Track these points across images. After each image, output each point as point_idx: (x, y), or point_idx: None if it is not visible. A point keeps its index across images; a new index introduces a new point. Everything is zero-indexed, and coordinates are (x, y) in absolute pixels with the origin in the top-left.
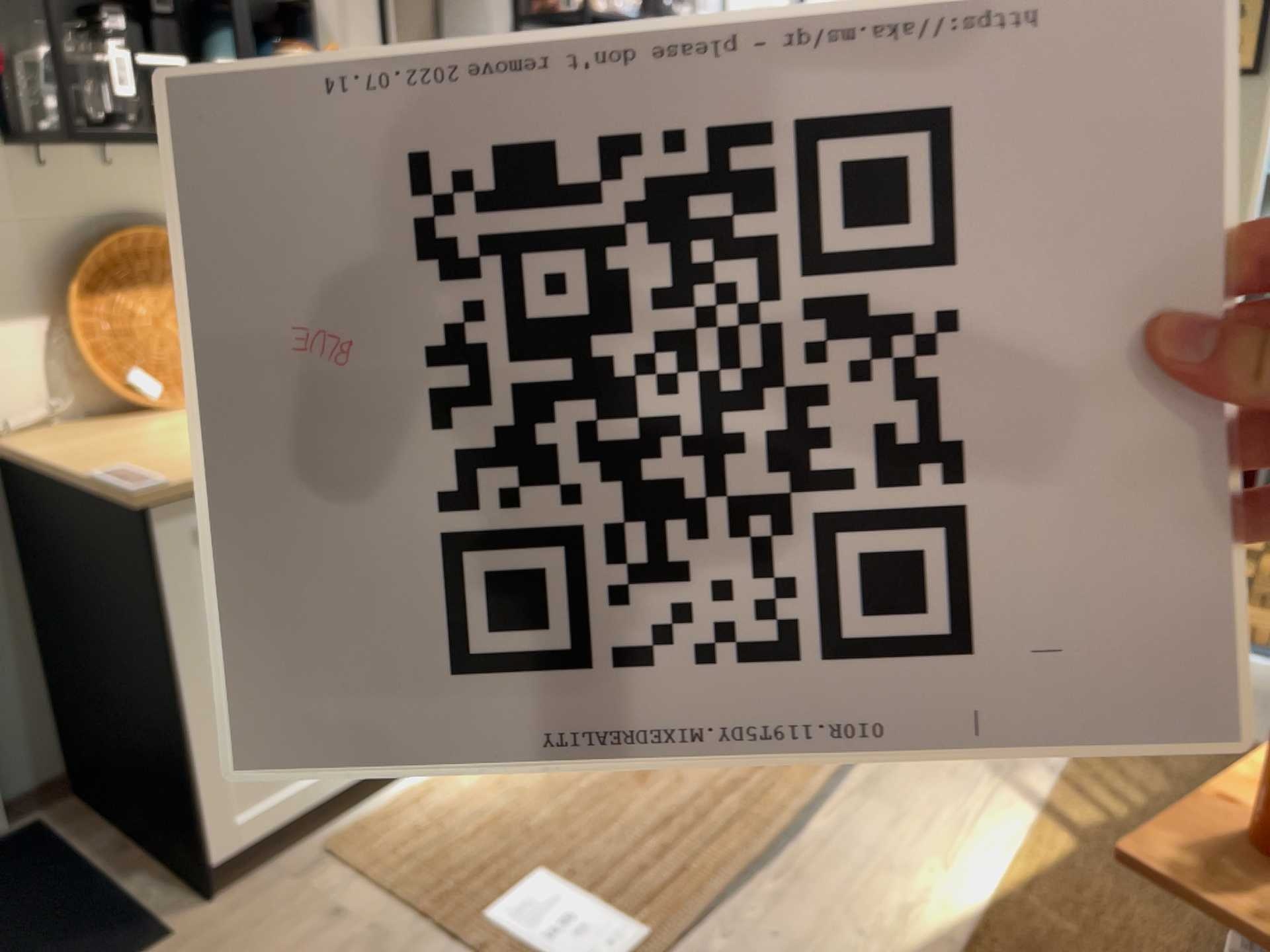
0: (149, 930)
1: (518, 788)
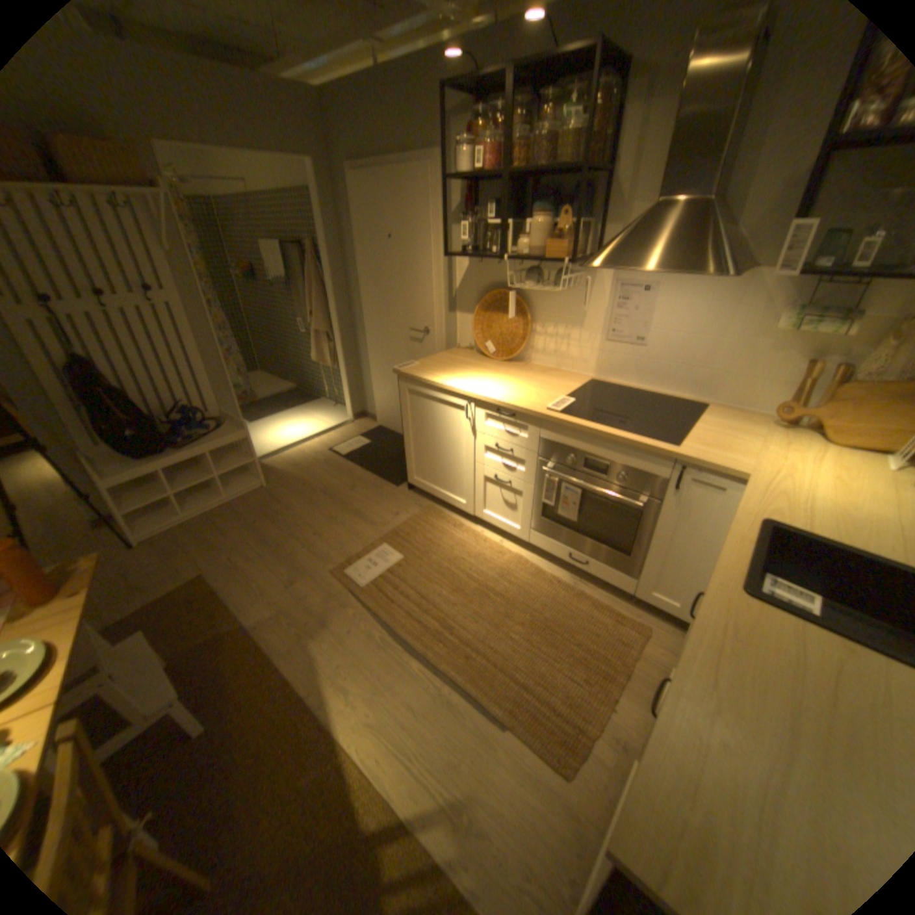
0: (400, 482)
1: (453, 548)
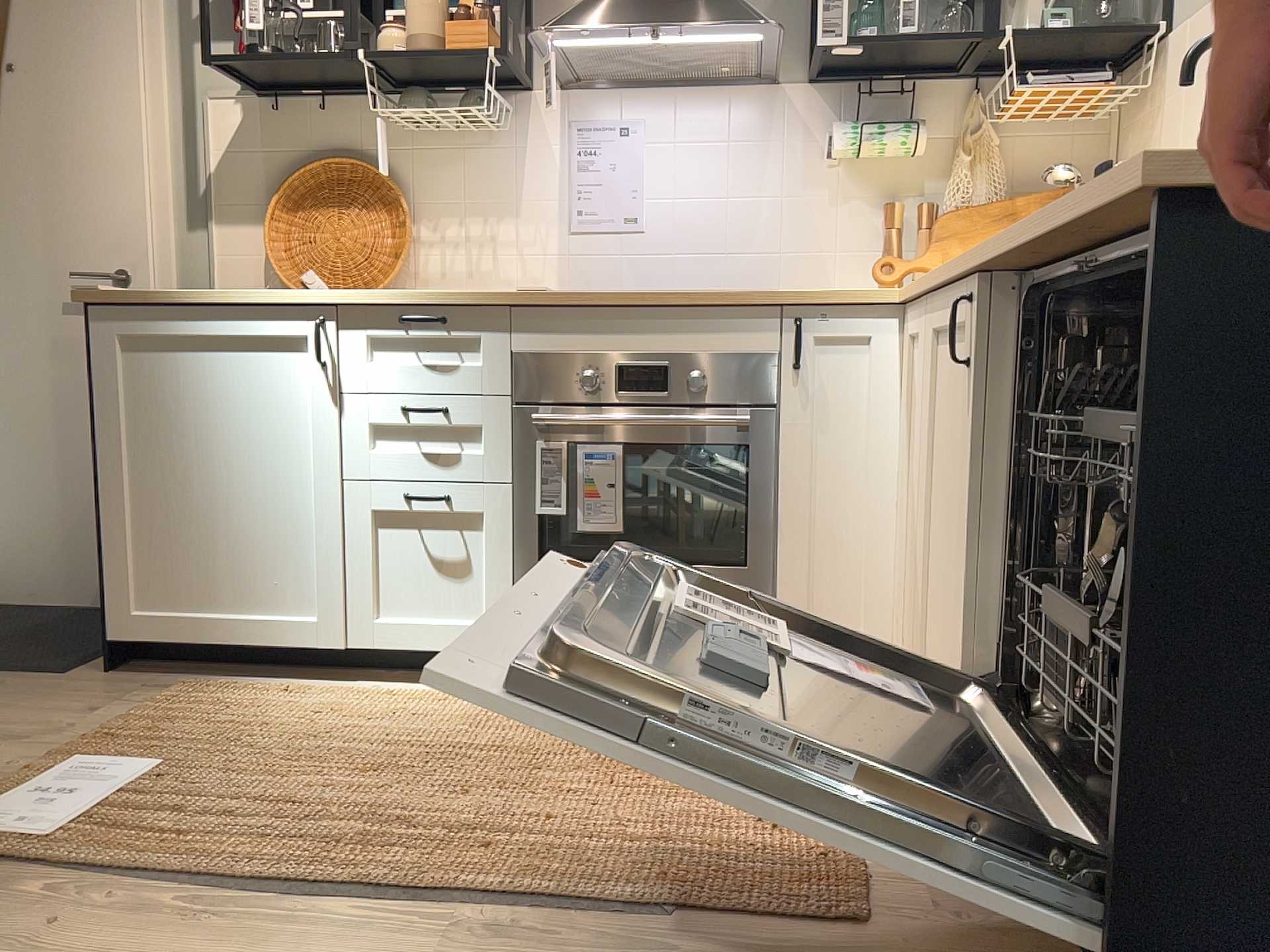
0: (69, 666)
1: (320, 721)
